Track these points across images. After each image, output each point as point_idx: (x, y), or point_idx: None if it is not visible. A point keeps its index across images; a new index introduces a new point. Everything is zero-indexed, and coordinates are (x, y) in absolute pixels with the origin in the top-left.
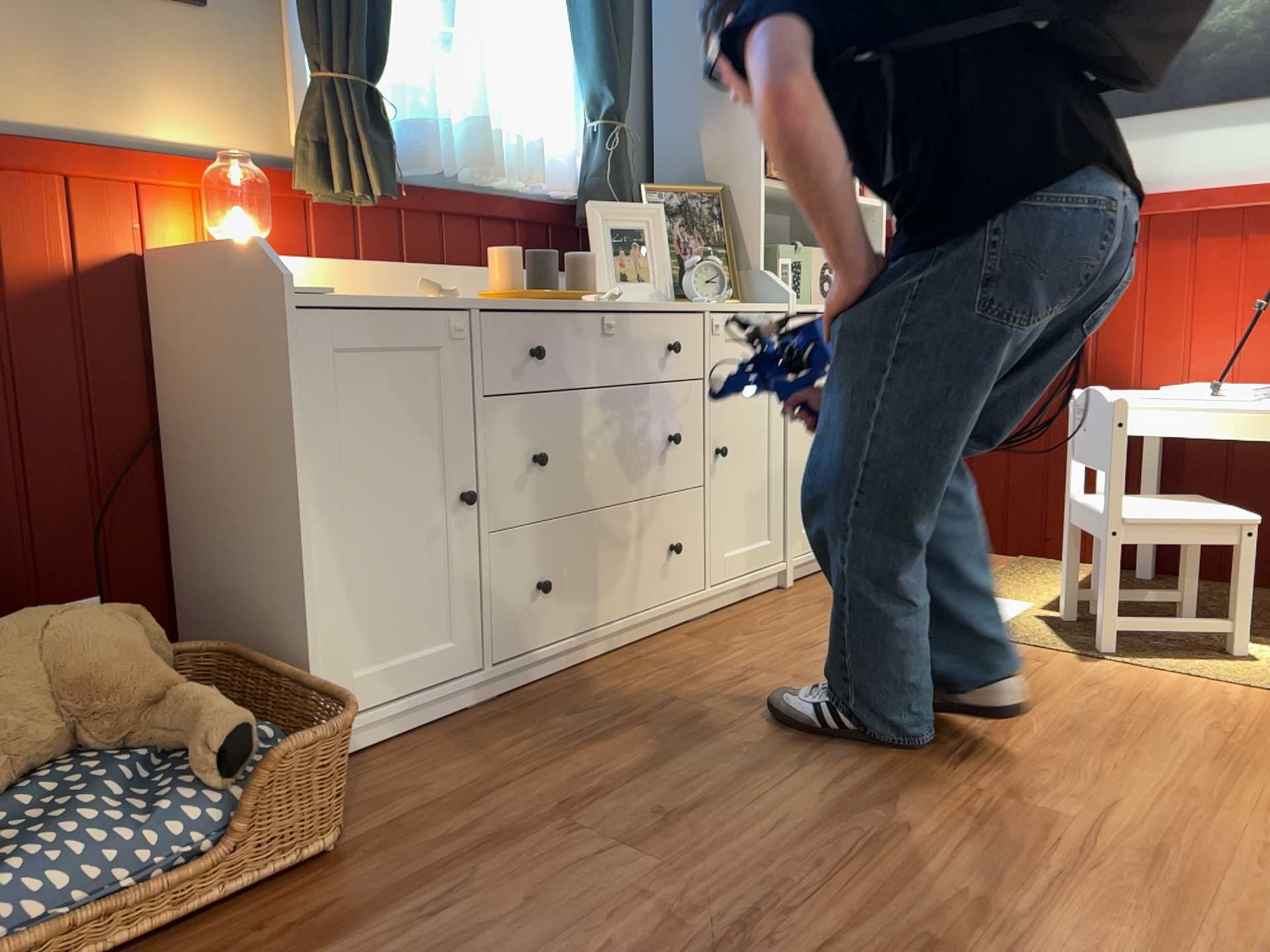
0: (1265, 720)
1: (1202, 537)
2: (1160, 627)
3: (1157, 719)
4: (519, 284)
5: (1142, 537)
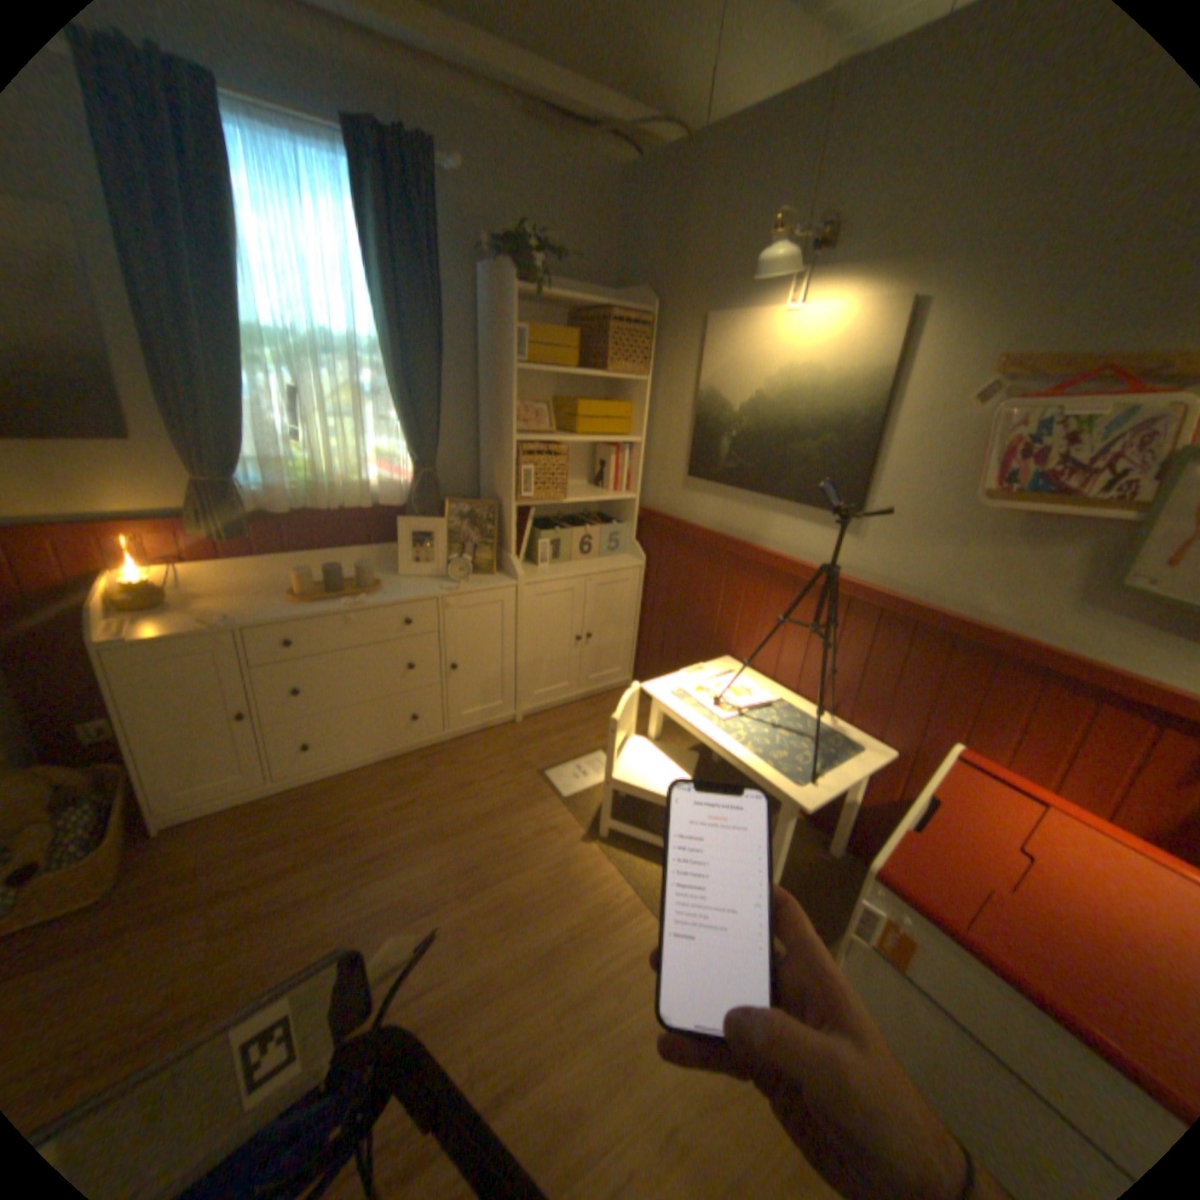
0: (607, 934)
1: (654, 802)
2: (630, 837)
3: (553, 913)
4: (307, 591)
5: (622, 791)
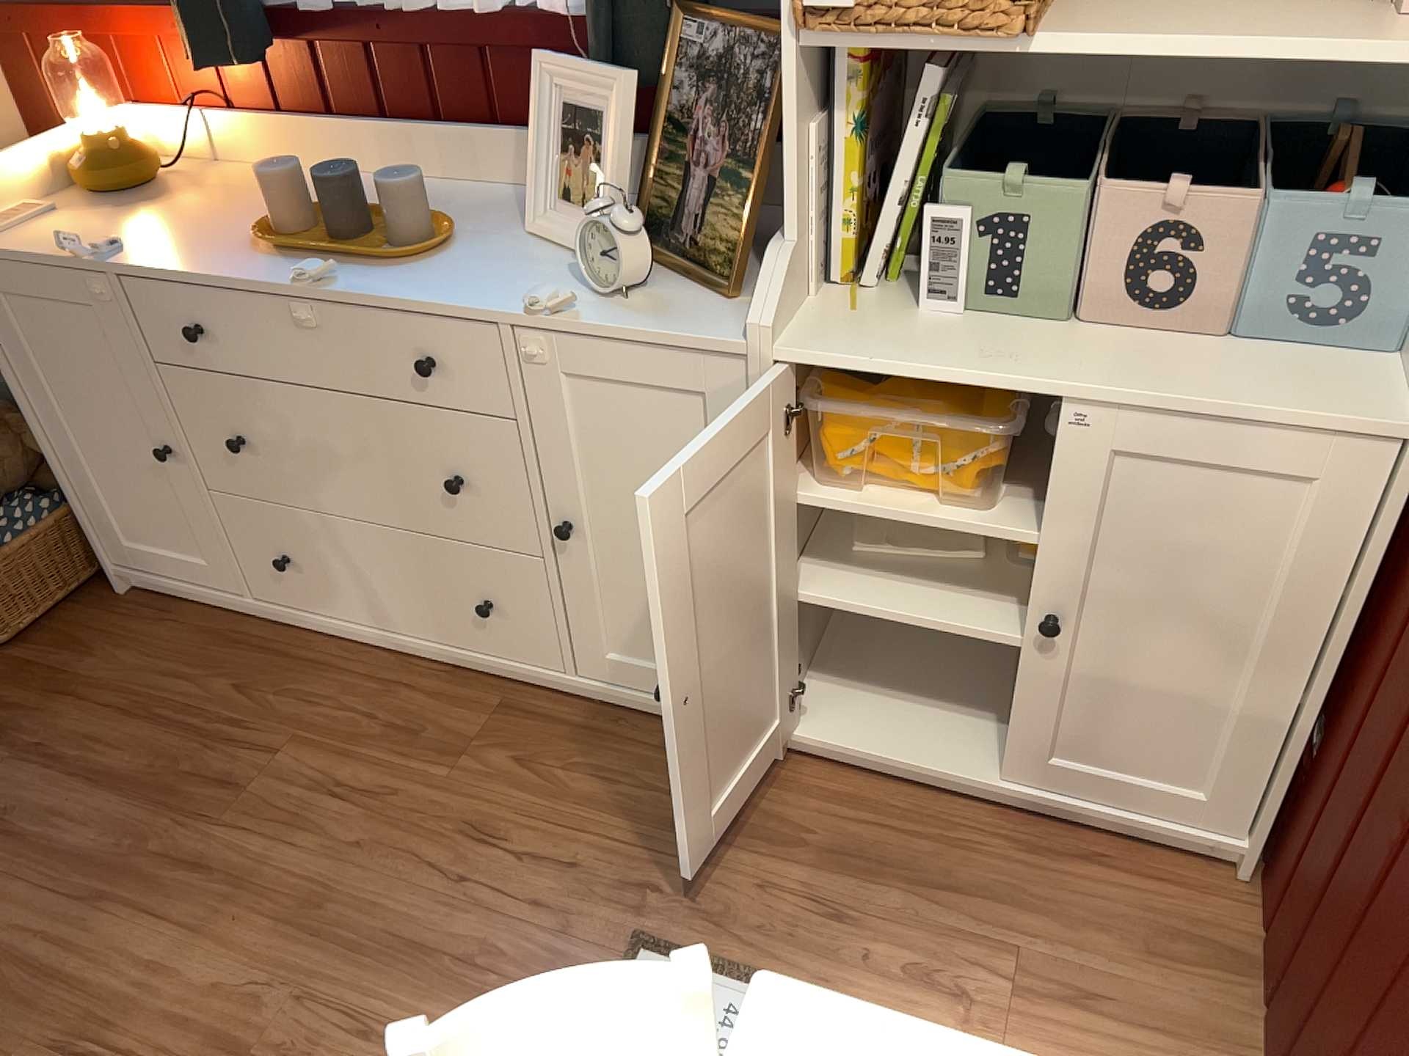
0: None
1: None
2: None
3: None
4: (299, 227)
5: None
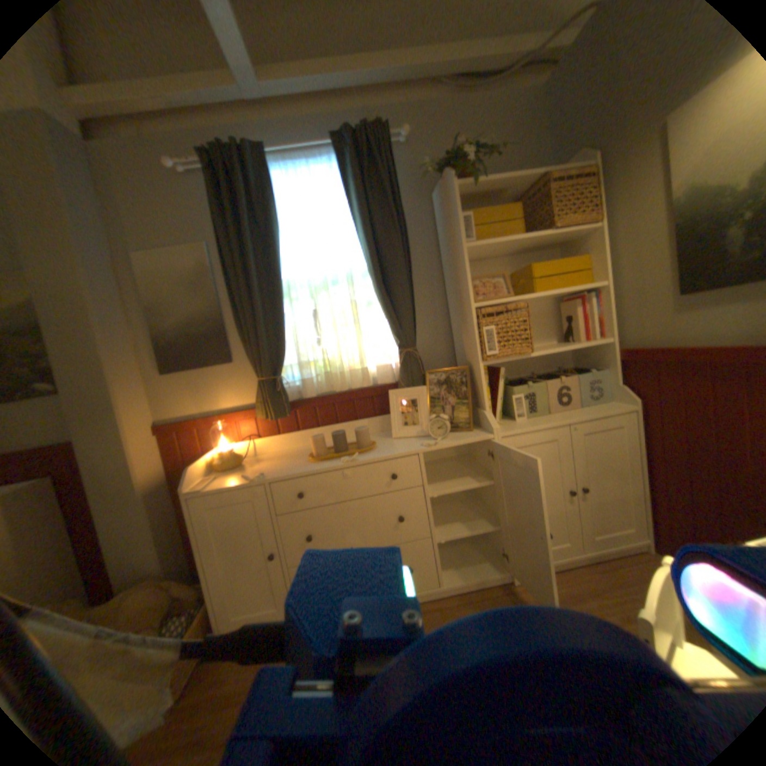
0: None
1: None
2: None
3: None
4: (321, 451)
5: None
